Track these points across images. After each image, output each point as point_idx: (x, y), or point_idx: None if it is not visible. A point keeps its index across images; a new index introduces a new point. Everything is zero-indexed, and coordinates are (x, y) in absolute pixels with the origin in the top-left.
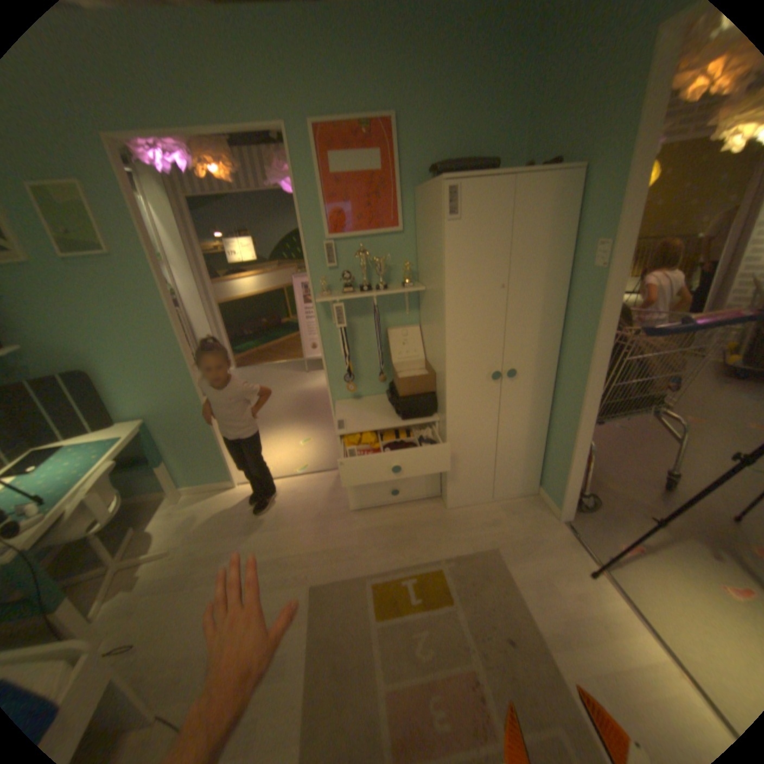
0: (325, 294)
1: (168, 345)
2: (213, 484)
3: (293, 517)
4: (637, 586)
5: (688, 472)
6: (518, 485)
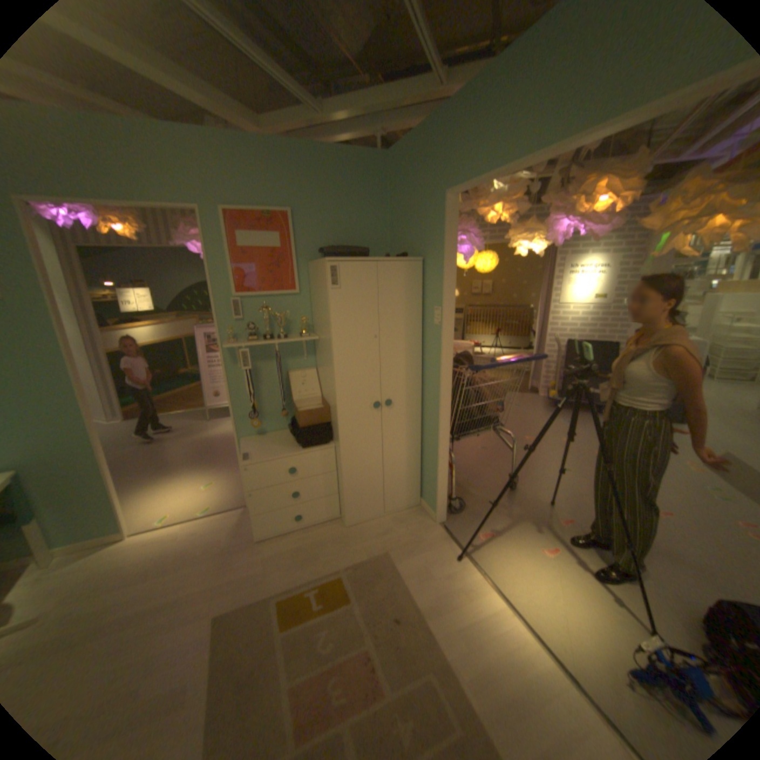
0: (232, 341)
1: (60, 388)
2: (98, 538)
3: (194, 557)
4: (488, 561)
5: (524, 475)
6: (403, 498)
